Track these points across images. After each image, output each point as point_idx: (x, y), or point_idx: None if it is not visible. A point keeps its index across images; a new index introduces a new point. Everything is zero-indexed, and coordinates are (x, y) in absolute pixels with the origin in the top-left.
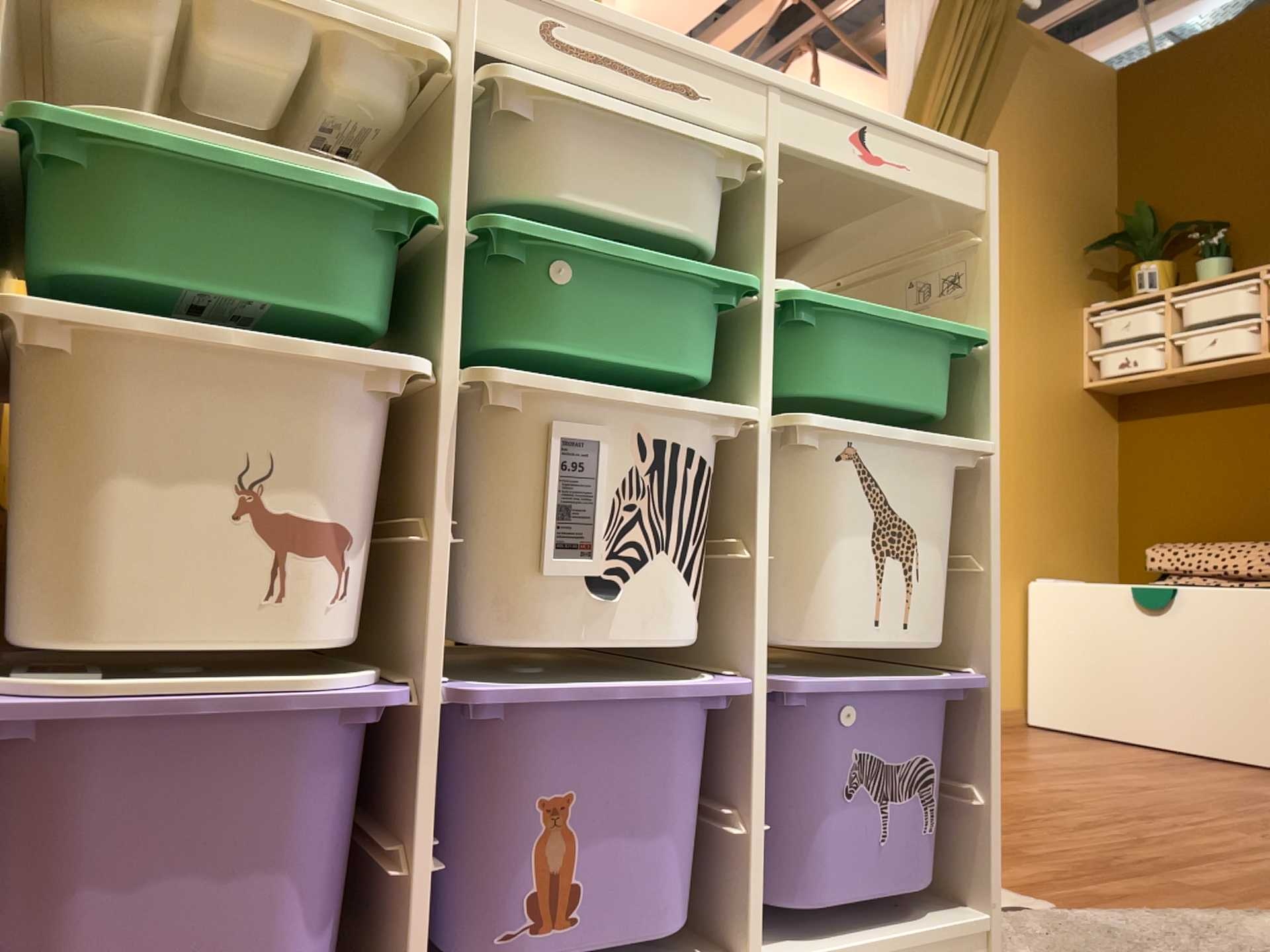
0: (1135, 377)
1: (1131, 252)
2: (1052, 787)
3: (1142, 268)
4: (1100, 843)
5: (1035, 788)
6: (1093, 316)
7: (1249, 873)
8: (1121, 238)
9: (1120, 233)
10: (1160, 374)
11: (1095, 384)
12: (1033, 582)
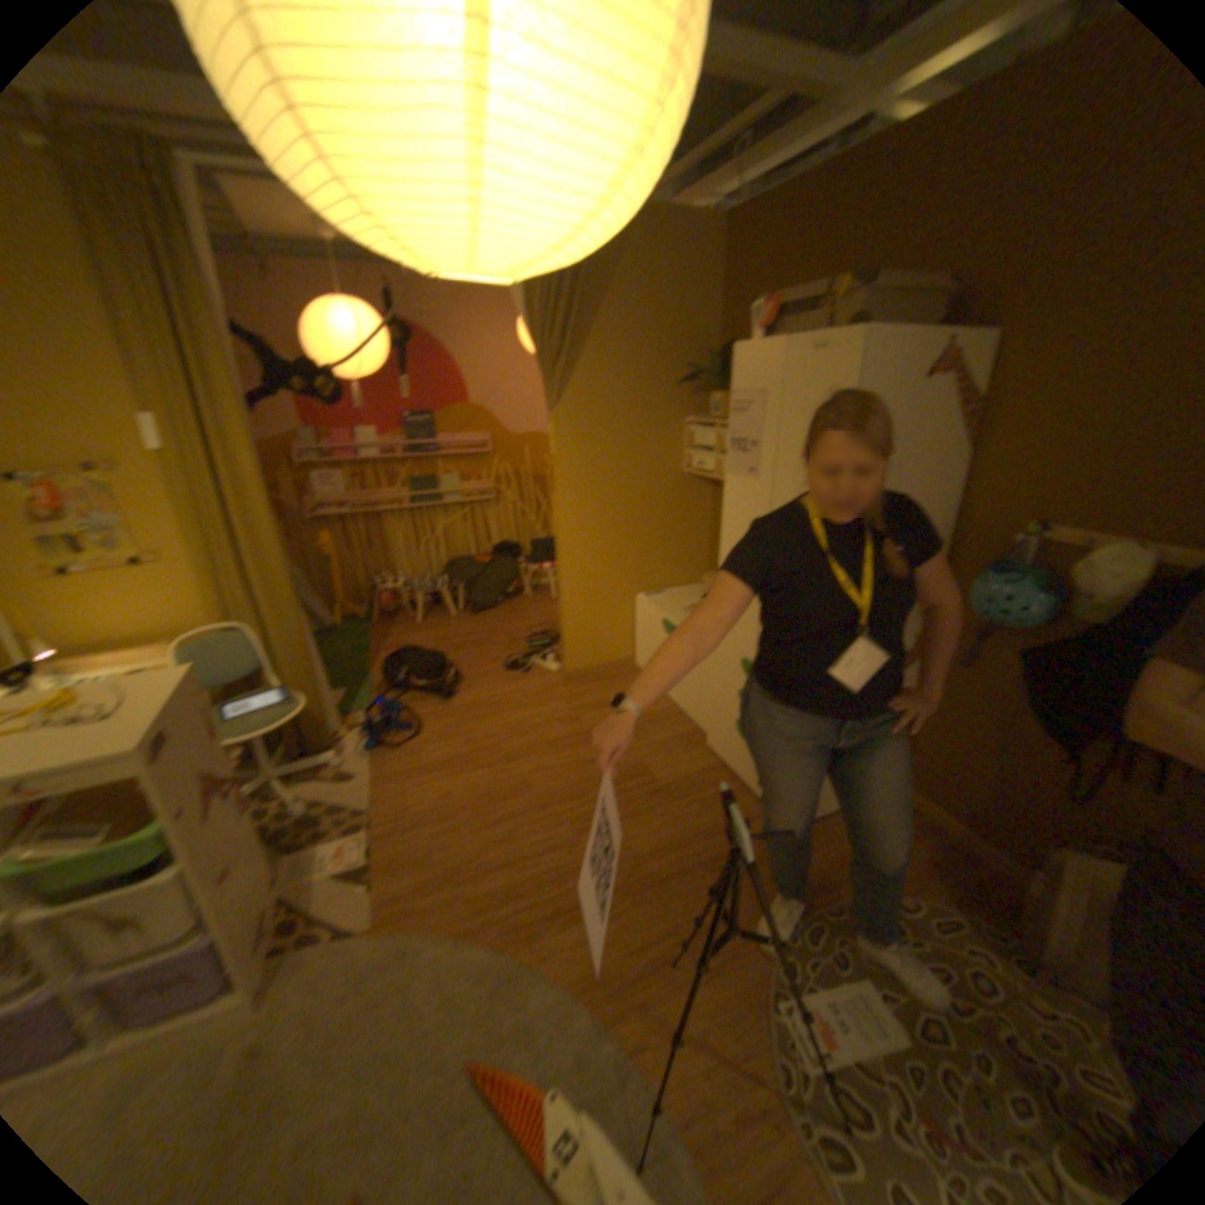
0: (705, 477)
1: (714, 382)
2: (538, 773)
3: (718, 396)
4: (475, 855)
5: (527, 775)
6: (690, 428)
7: (506, 893)
8: (706, 374)
9: (712, 364)
10: (714, 479)
11: (690, 473)
12: (636, 601)
